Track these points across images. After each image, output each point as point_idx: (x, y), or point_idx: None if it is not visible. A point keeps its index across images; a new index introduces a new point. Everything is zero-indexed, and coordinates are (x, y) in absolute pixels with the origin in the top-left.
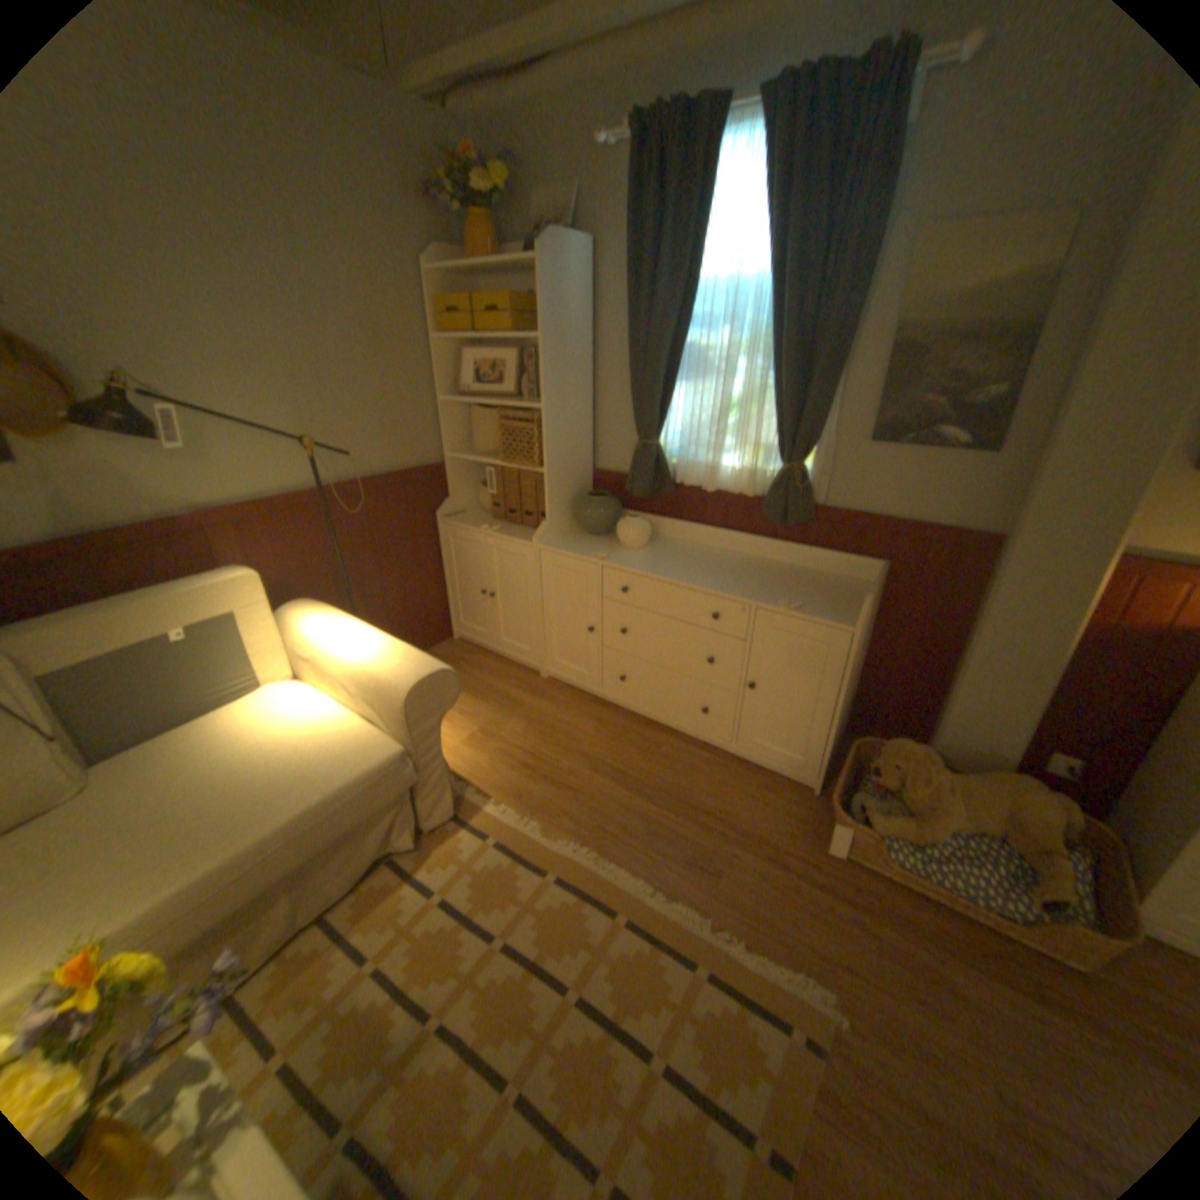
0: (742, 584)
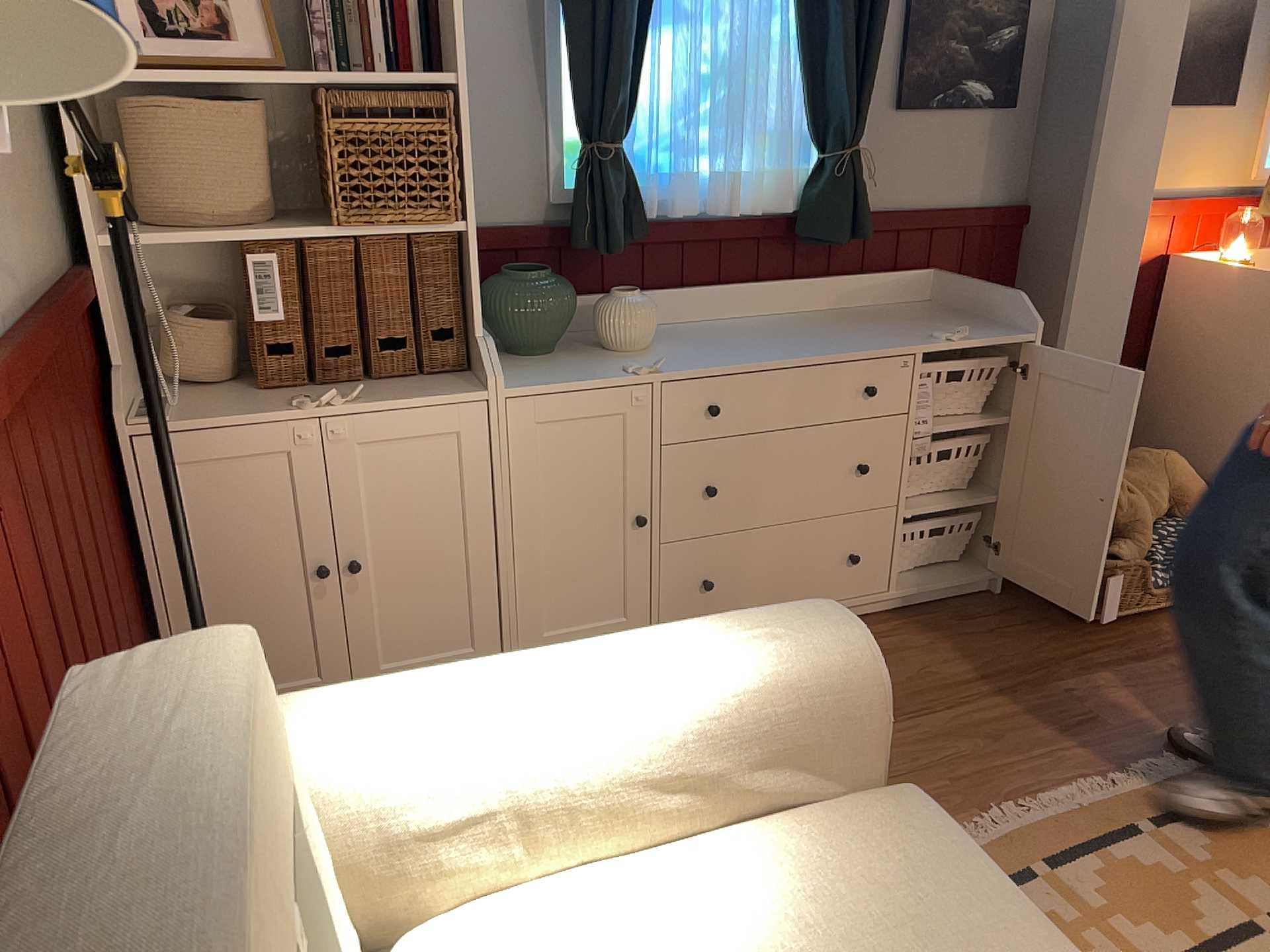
0: (857, 337)
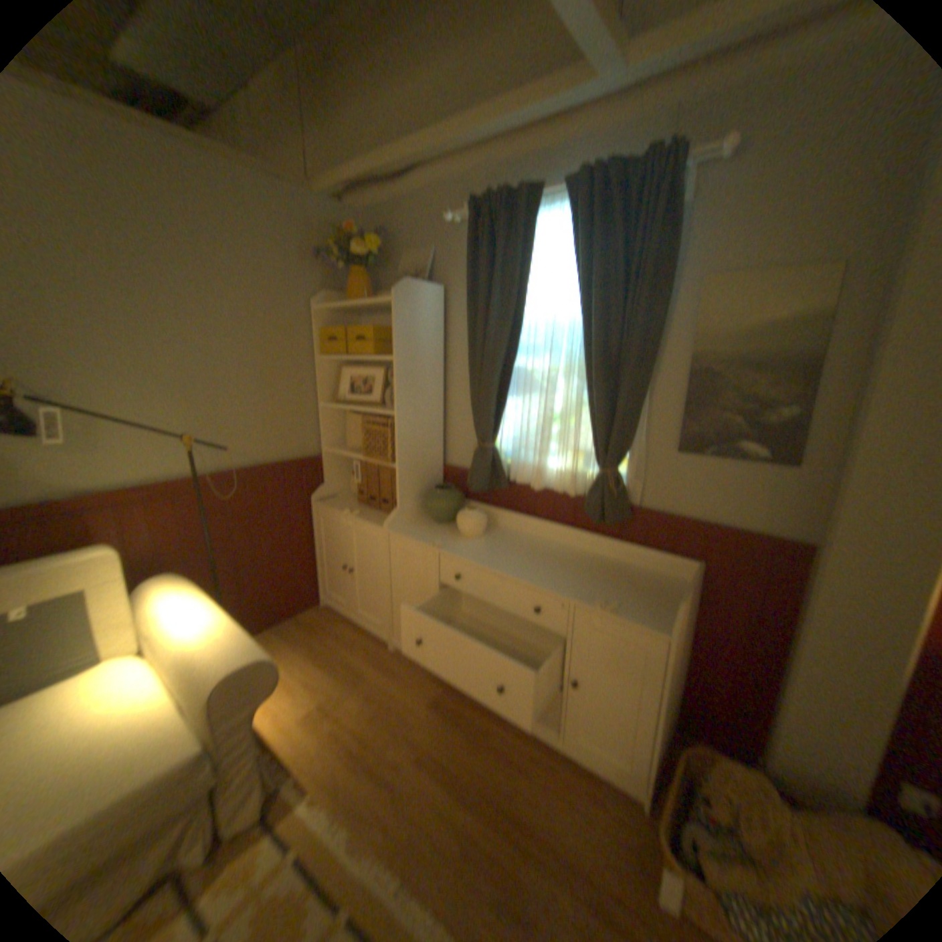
0: (564, 579)
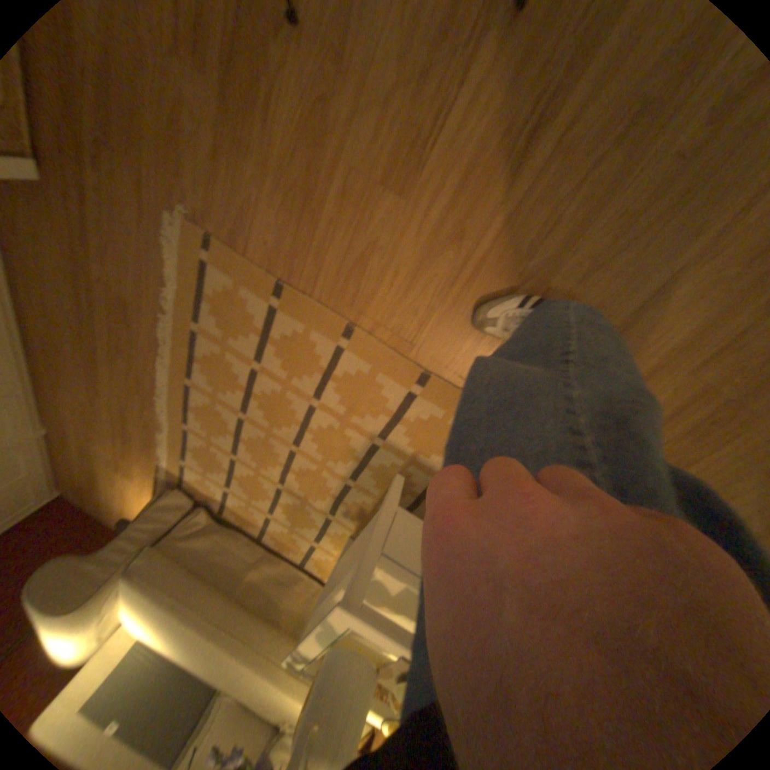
0: None
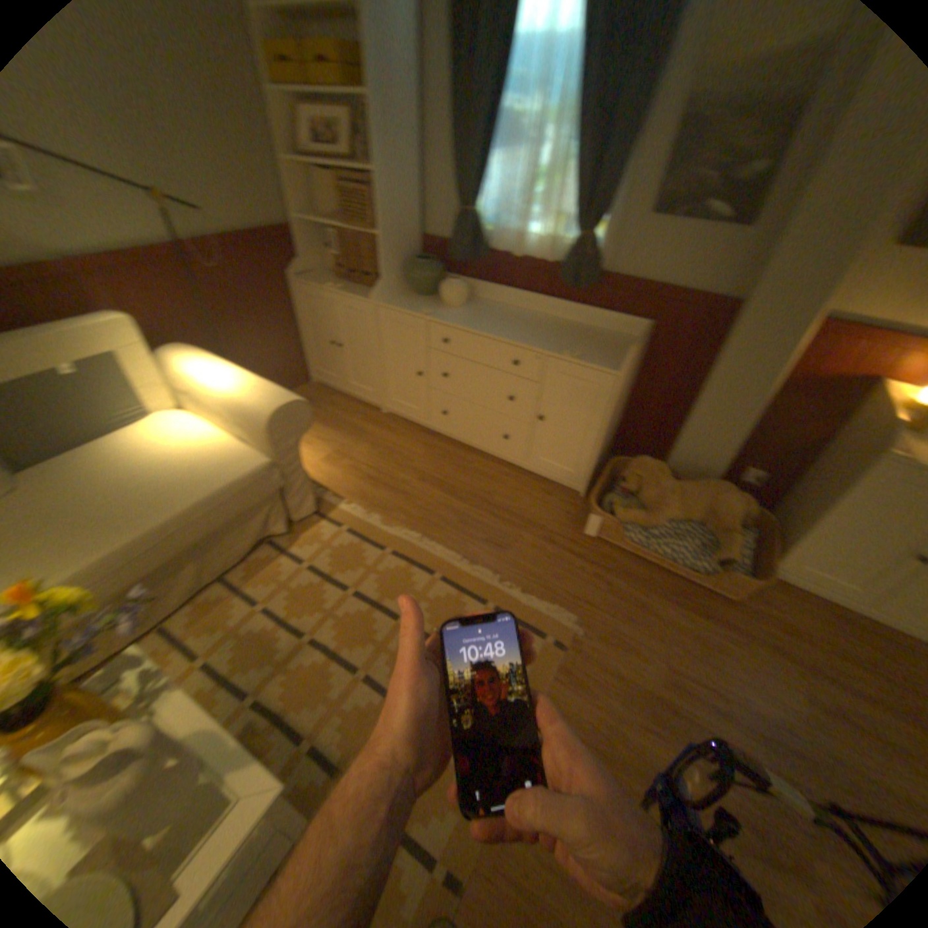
0: (540, 337)
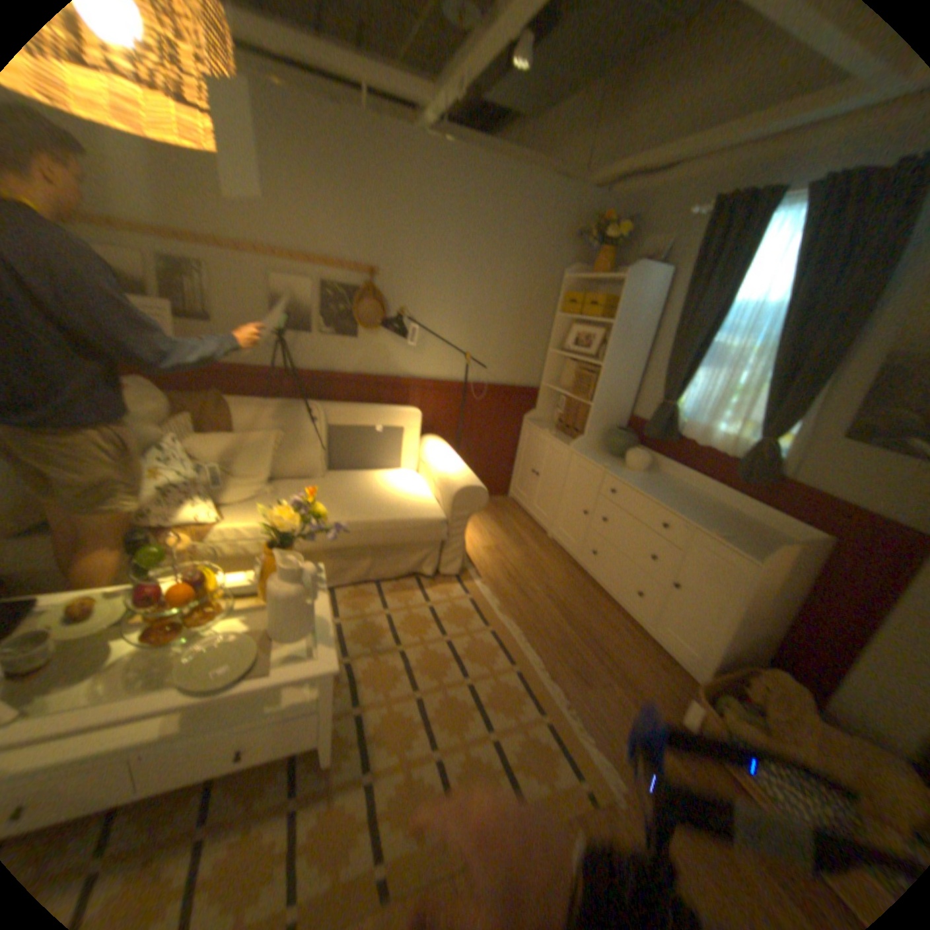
0: (696, 512)
